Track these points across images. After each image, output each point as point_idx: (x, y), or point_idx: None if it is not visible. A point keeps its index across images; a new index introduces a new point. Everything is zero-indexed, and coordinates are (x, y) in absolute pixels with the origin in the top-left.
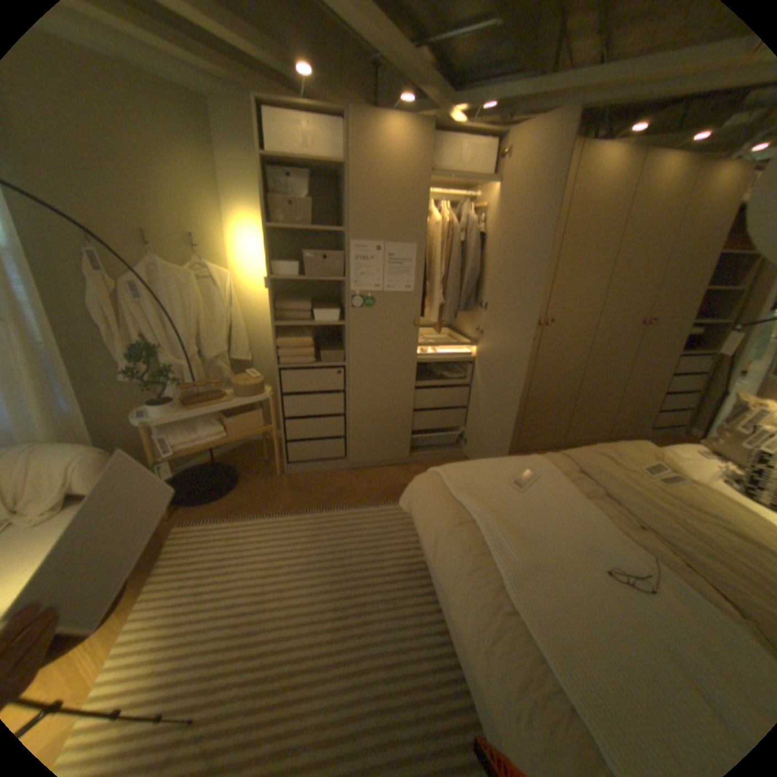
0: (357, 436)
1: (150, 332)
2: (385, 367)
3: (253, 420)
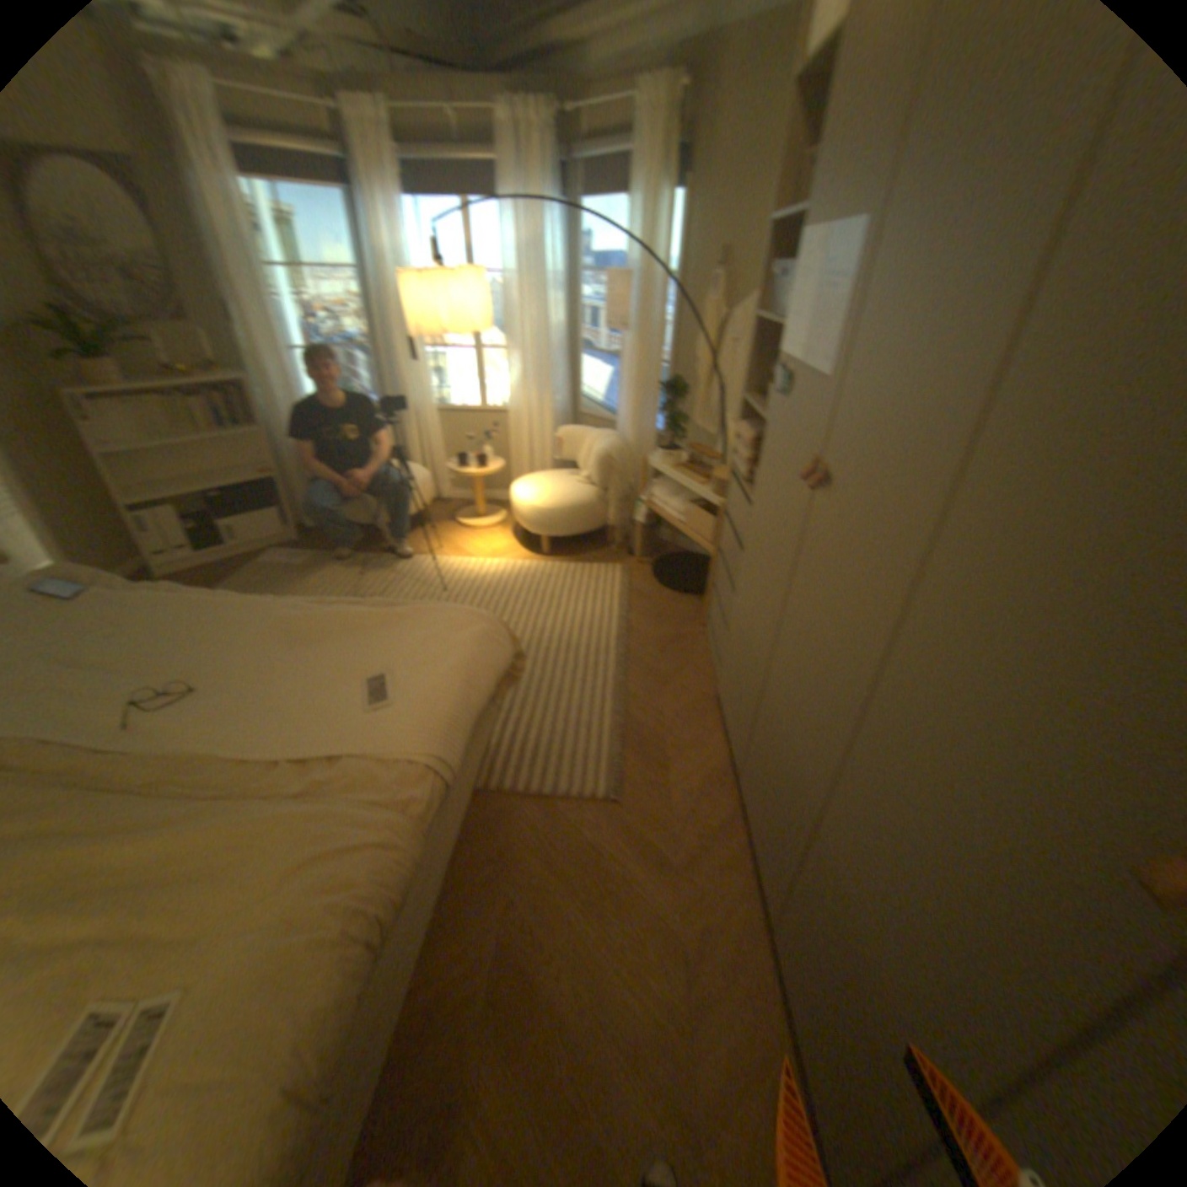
0: (727, 649)
1: (728, 378)
2: (766, 549)
3: (703, 526)
